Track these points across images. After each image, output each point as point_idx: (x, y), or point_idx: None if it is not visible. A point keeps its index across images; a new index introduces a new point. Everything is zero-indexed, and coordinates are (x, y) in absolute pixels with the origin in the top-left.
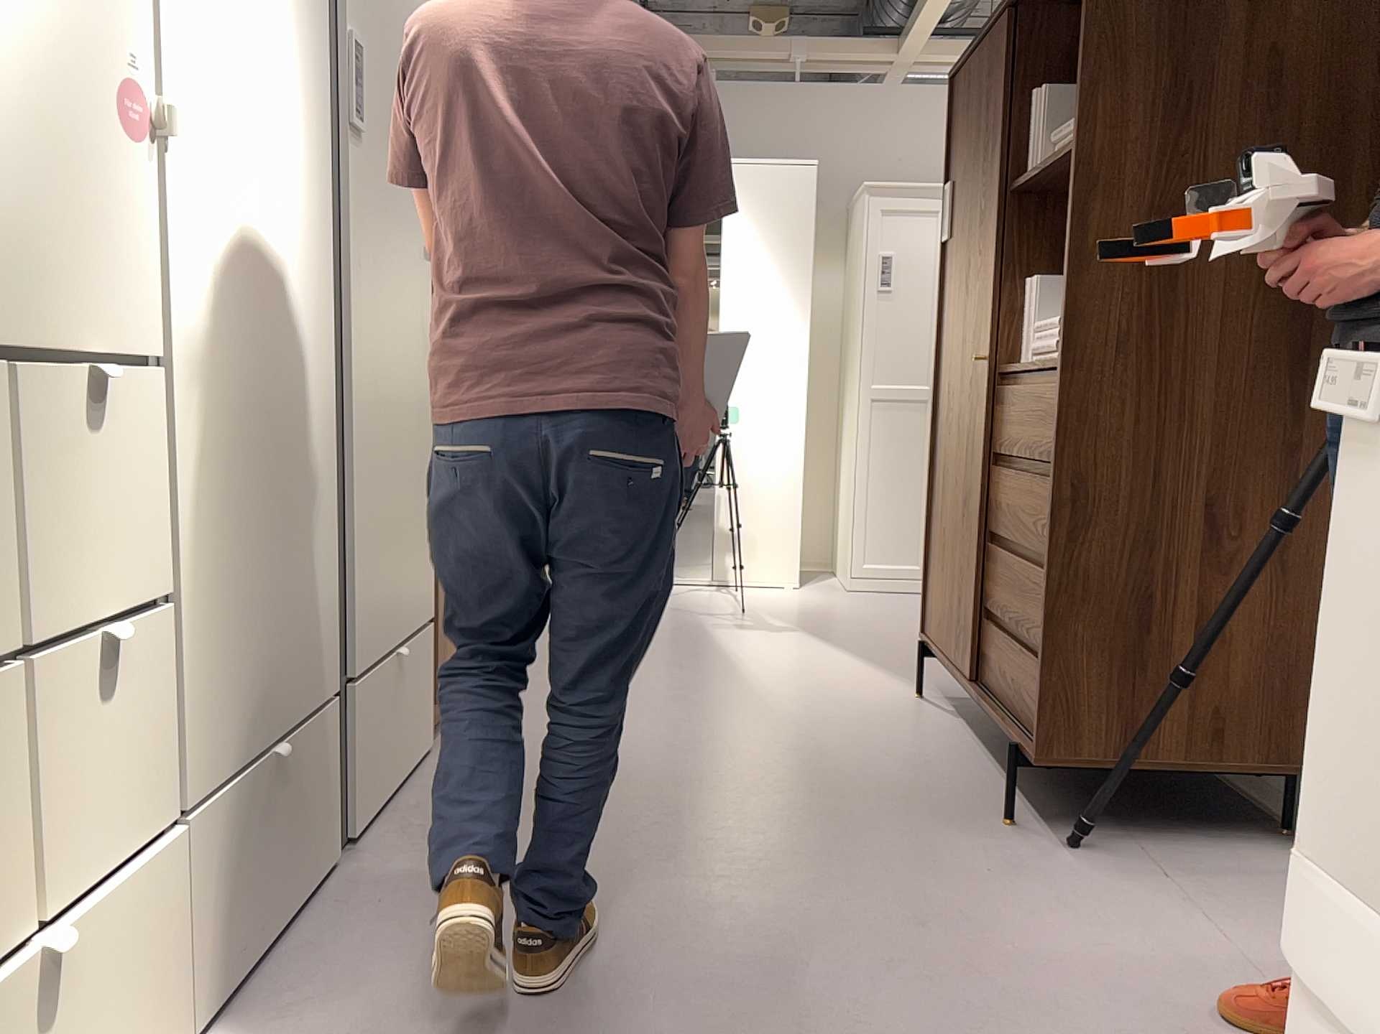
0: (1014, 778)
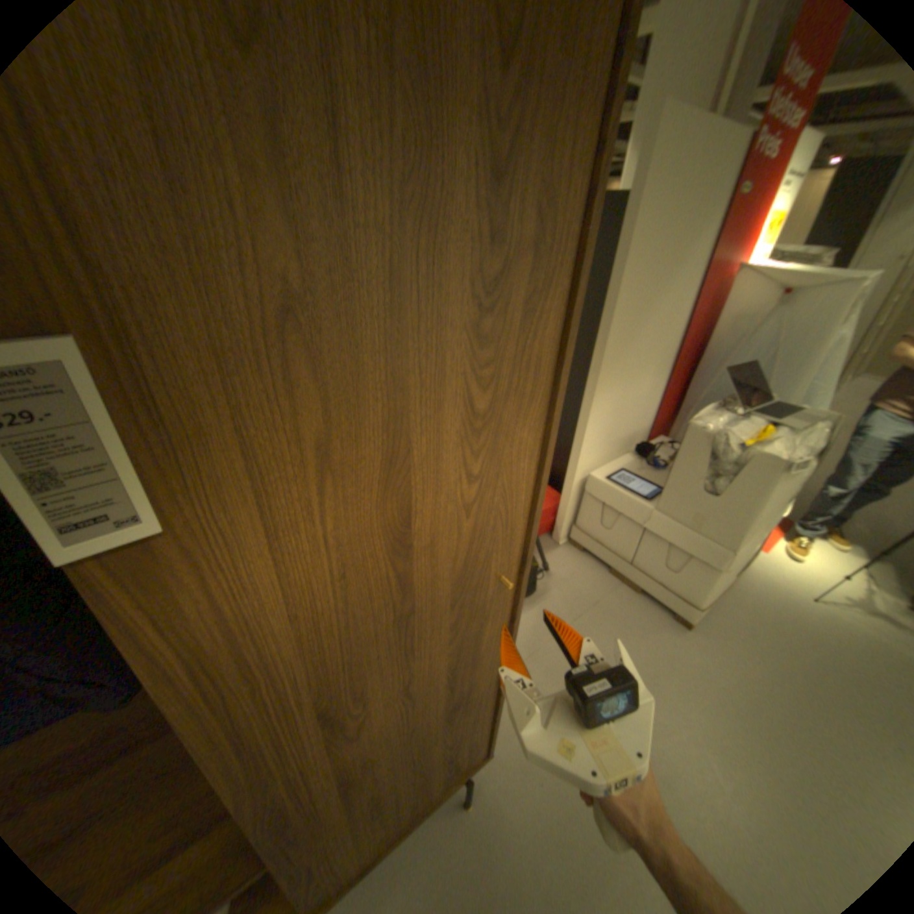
0: (469, 800)
